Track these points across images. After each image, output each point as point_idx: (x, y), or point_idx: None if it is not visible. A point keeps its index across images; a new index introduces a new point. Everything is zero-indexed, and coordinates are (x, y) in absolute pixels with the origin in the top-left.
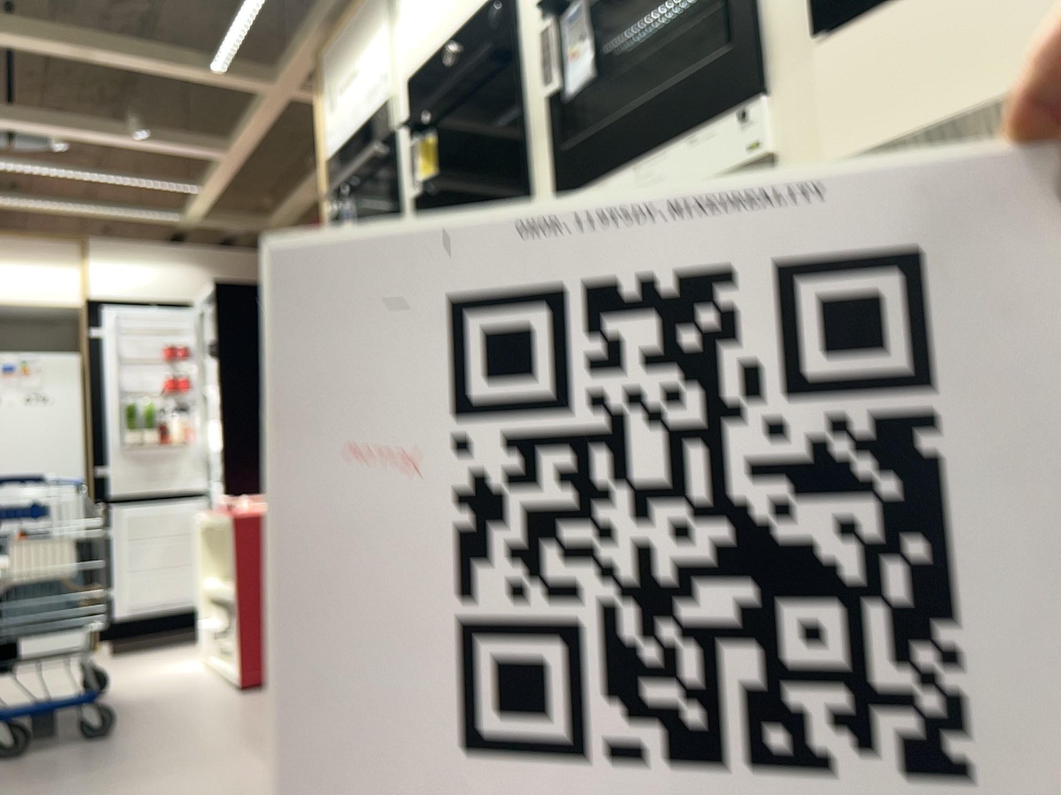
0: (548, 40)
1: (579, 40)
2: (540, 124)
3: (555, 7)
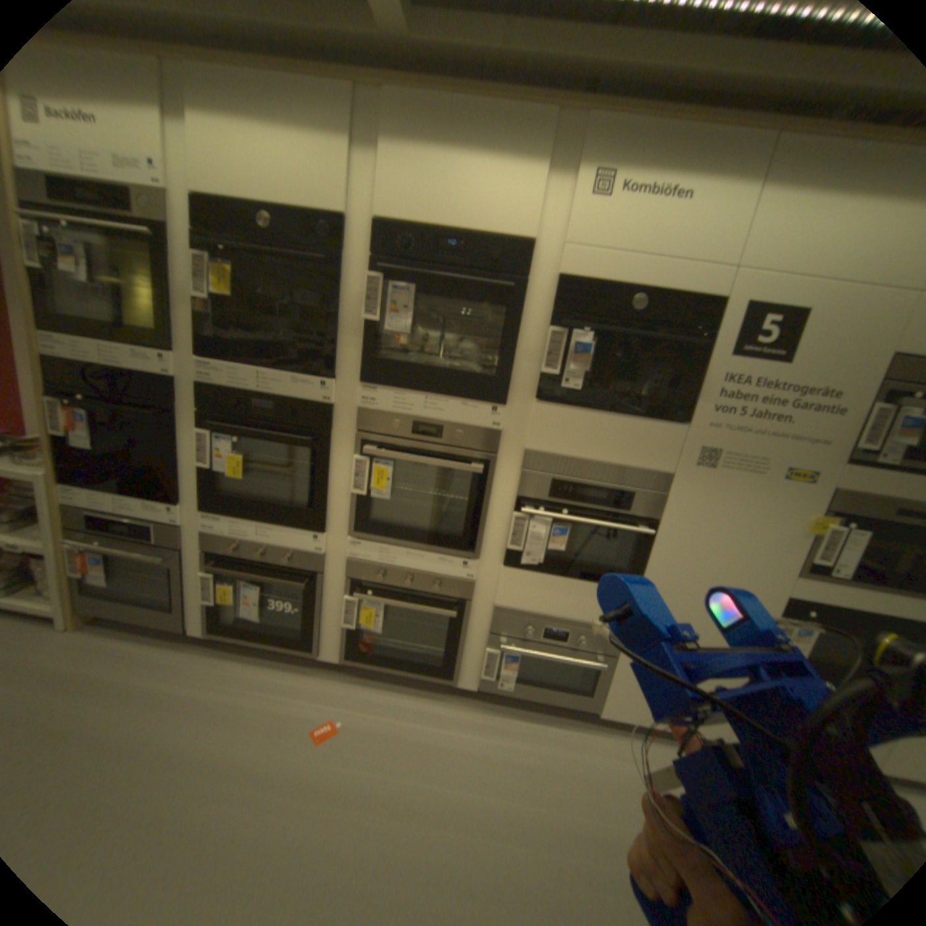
0: (377, 288)
1: (404, 306)
2: (352, 327)
3: (390, 274)
